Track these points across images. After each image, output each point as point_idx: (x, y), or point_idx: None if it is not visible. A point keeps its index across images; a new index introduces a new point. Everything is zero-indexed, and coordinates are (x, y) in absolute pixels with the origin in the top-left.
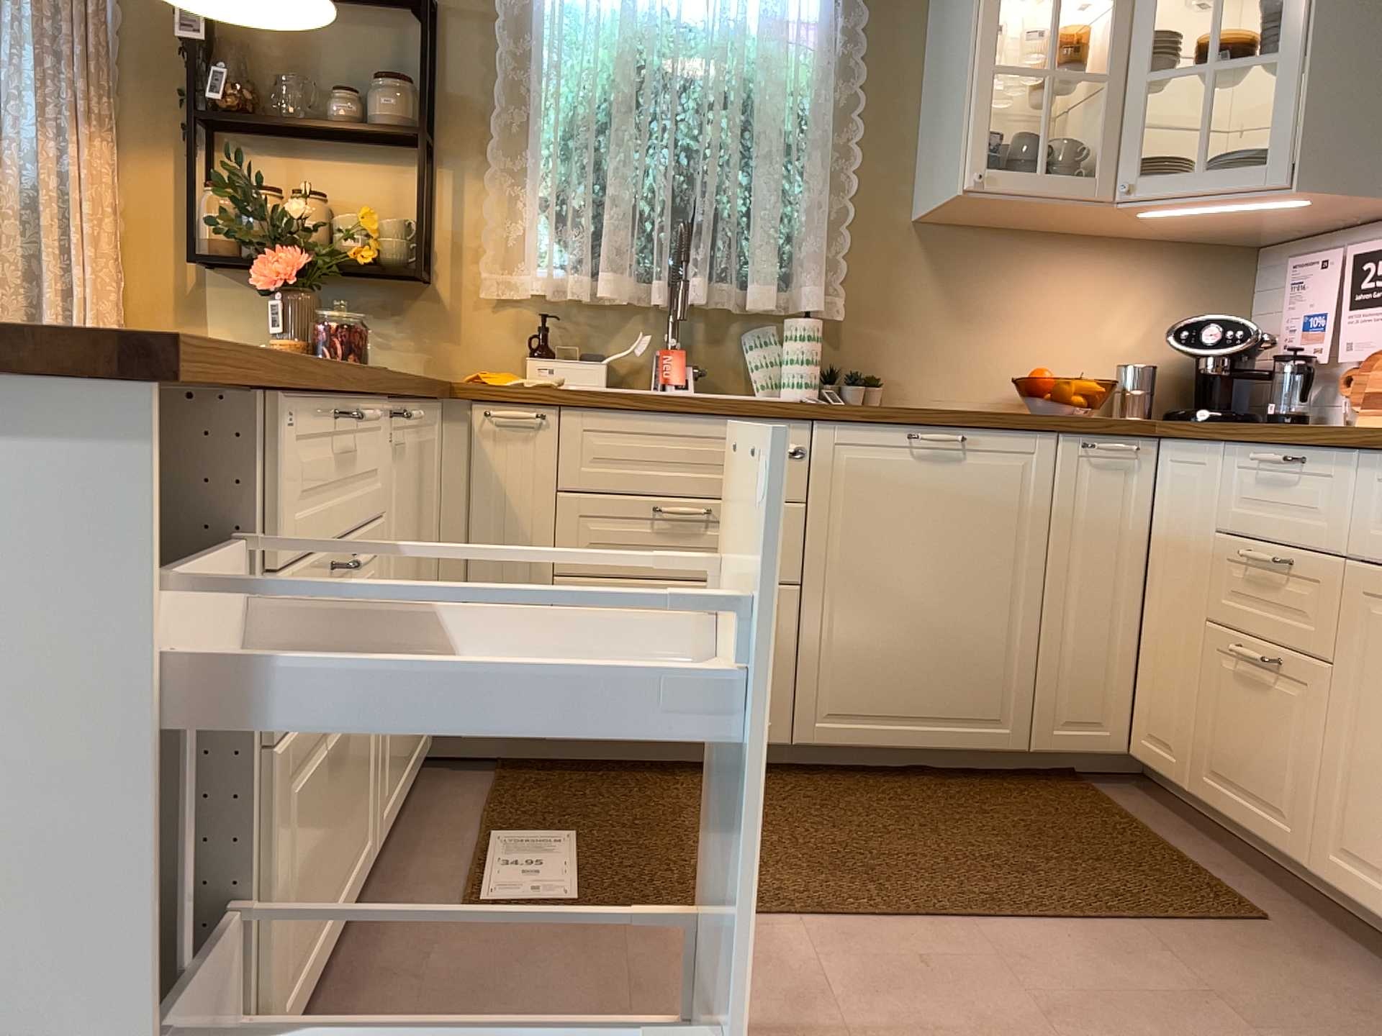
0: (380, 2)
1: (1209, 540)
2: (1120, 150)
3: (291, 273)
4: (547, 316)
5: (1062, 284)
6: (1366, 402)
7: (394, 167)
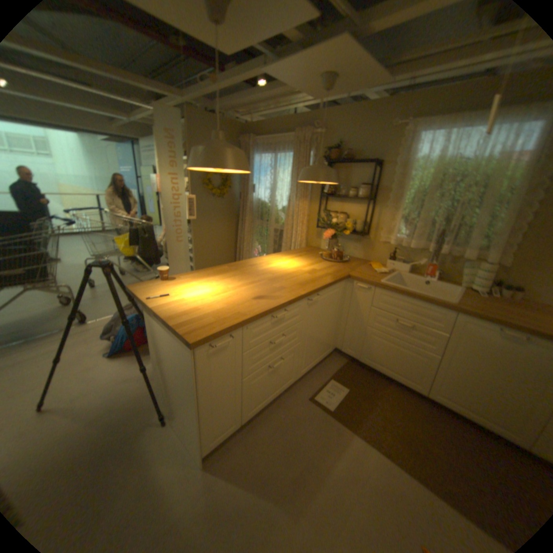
0: (367, 161)
1: None
2: None
3: (329, 236)
4: (396, 249)
5: None
6: None
7: (364, 205)
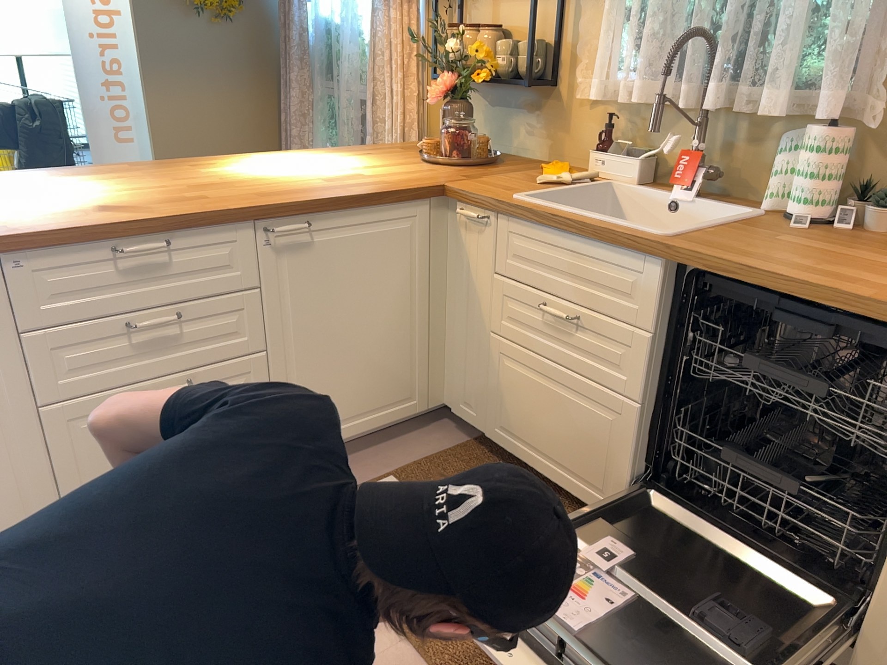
0: None
1: None
2: None
3: (438, 92)
4: (611, 116)
5: None
6: None
7: None
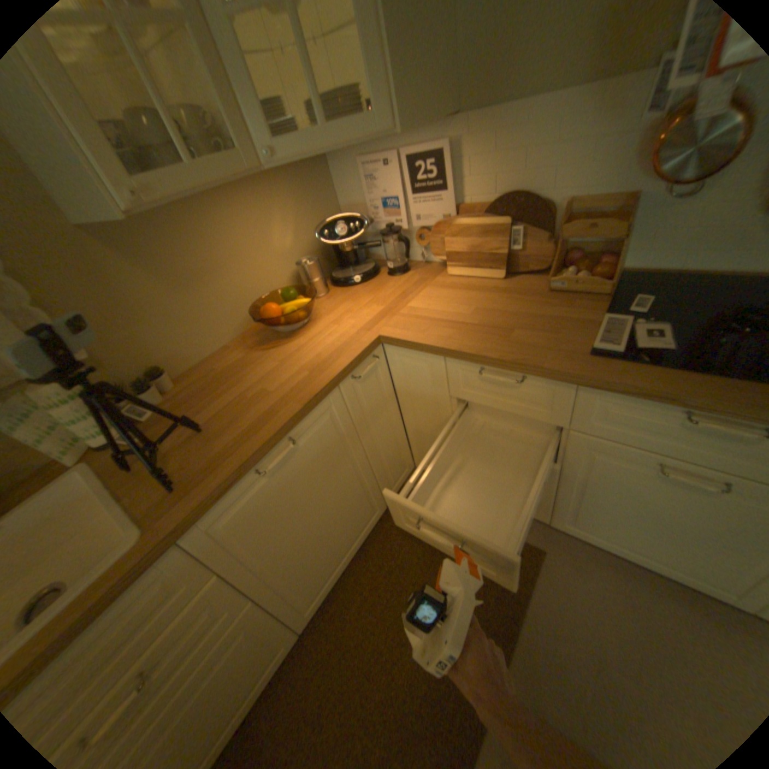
0: None
1: (444, 399)
2: (239, 111)
3: None
4: None
5: (233, 226)
6: (448, 258)
7: None
